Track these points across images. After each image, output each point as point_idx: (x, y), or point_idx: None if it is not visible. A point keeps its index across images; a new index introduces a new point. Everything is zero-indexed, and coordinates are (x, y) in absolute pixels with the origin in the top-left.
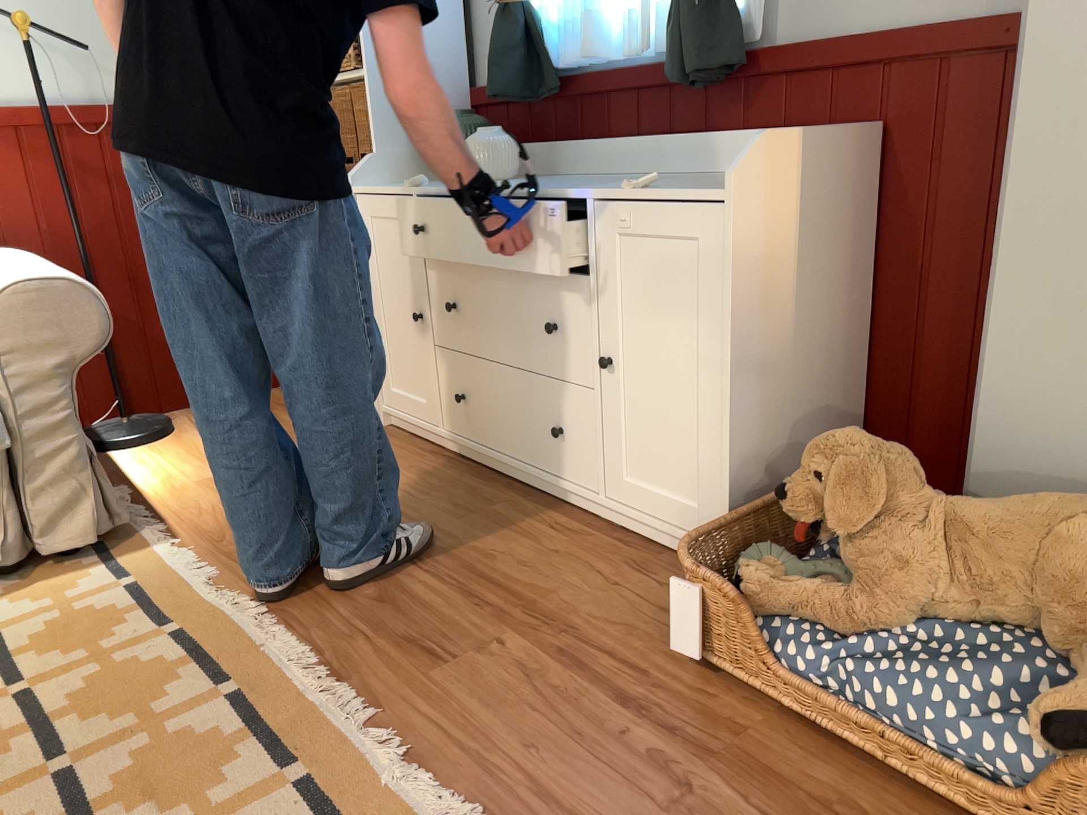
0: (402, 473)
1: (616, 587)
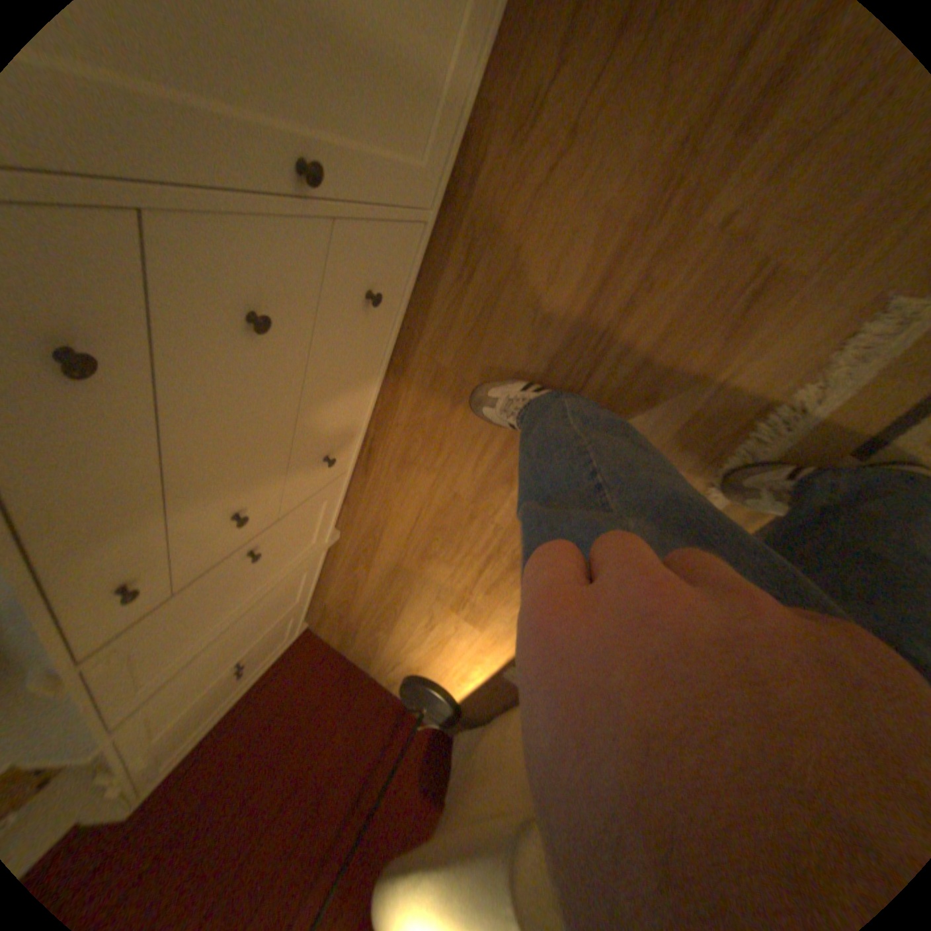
0: (407, 476)
1: (578, 122)
